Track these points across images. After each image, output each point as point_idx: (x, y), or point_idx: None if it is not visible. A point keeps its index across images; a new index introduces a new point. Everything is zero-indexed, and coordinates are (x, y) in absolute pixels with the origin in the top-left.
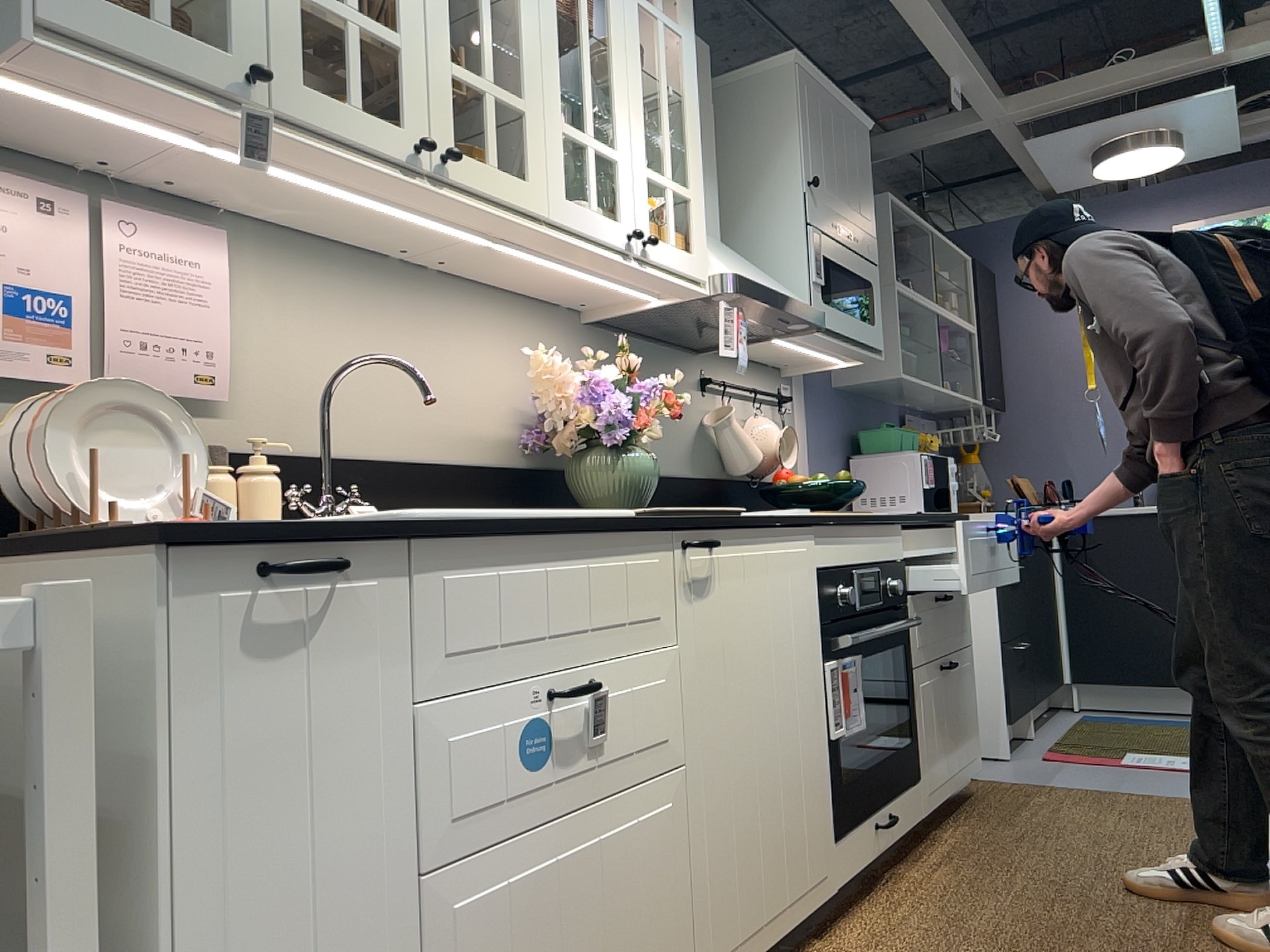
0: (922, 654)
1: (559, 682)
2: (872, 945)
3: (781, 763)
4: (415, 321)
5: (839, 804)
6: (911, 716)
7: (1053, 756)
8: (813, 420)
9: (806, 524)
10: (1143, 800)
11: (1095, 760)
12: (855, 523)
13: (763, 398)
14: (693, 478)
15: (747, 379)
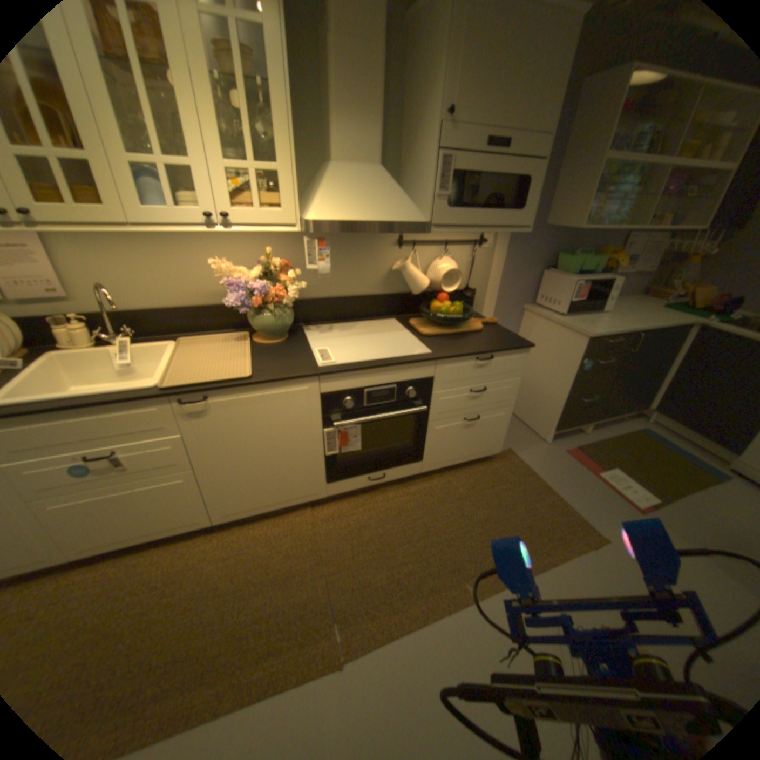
0: (440, 417)
1: (93, 454)
2: (324, 521)
3: (275, 465)
4: (165, 246)
5: (332, 474)
6: (419, 440)
7: (573, 453)
8: (511, 250)
9: (304, 379)
10: (558, 508)
11: (589, 466)
12: (364, 371)
13: (458, 243)
14: (378, 296)
15: (444, 234)
